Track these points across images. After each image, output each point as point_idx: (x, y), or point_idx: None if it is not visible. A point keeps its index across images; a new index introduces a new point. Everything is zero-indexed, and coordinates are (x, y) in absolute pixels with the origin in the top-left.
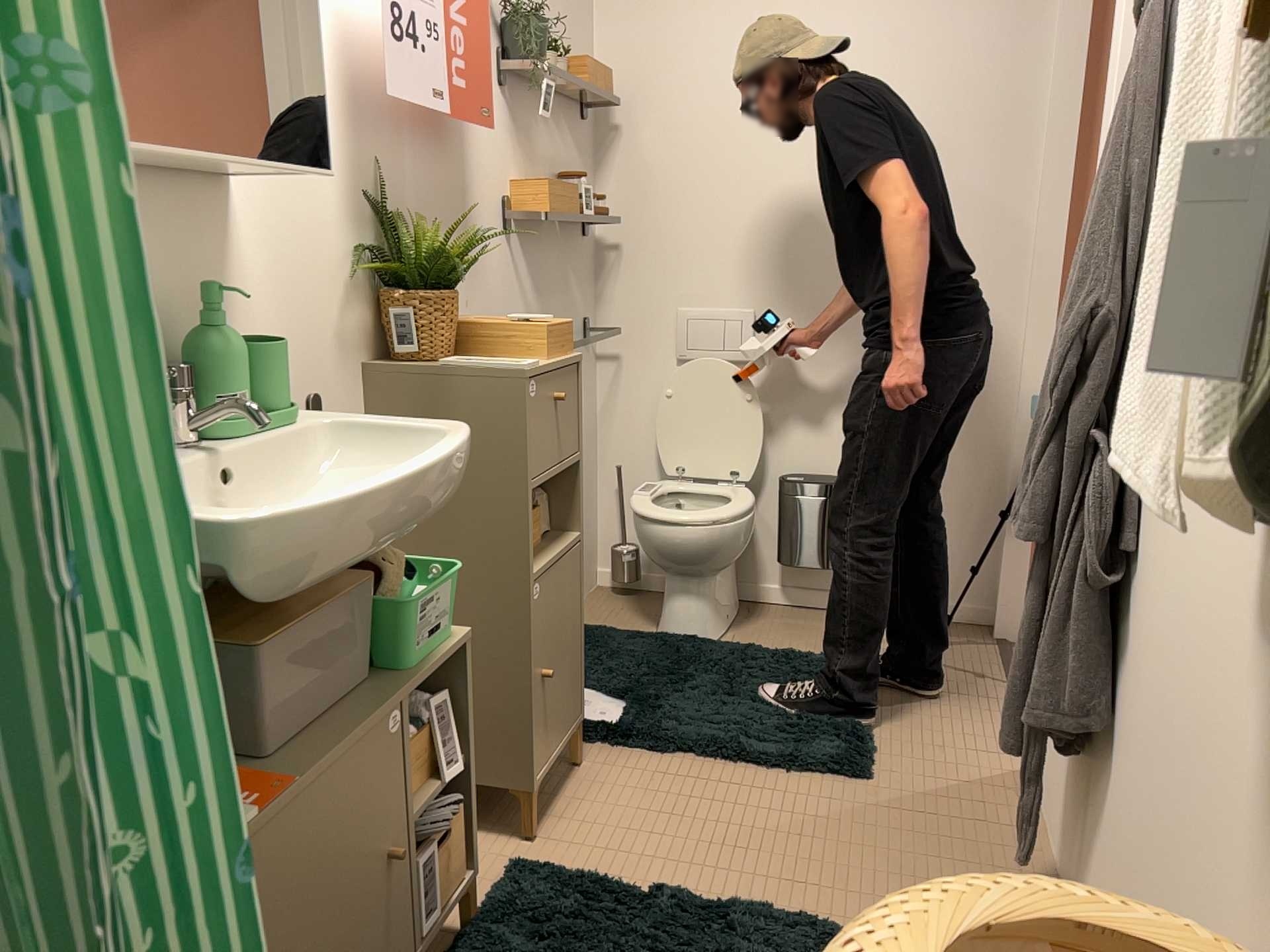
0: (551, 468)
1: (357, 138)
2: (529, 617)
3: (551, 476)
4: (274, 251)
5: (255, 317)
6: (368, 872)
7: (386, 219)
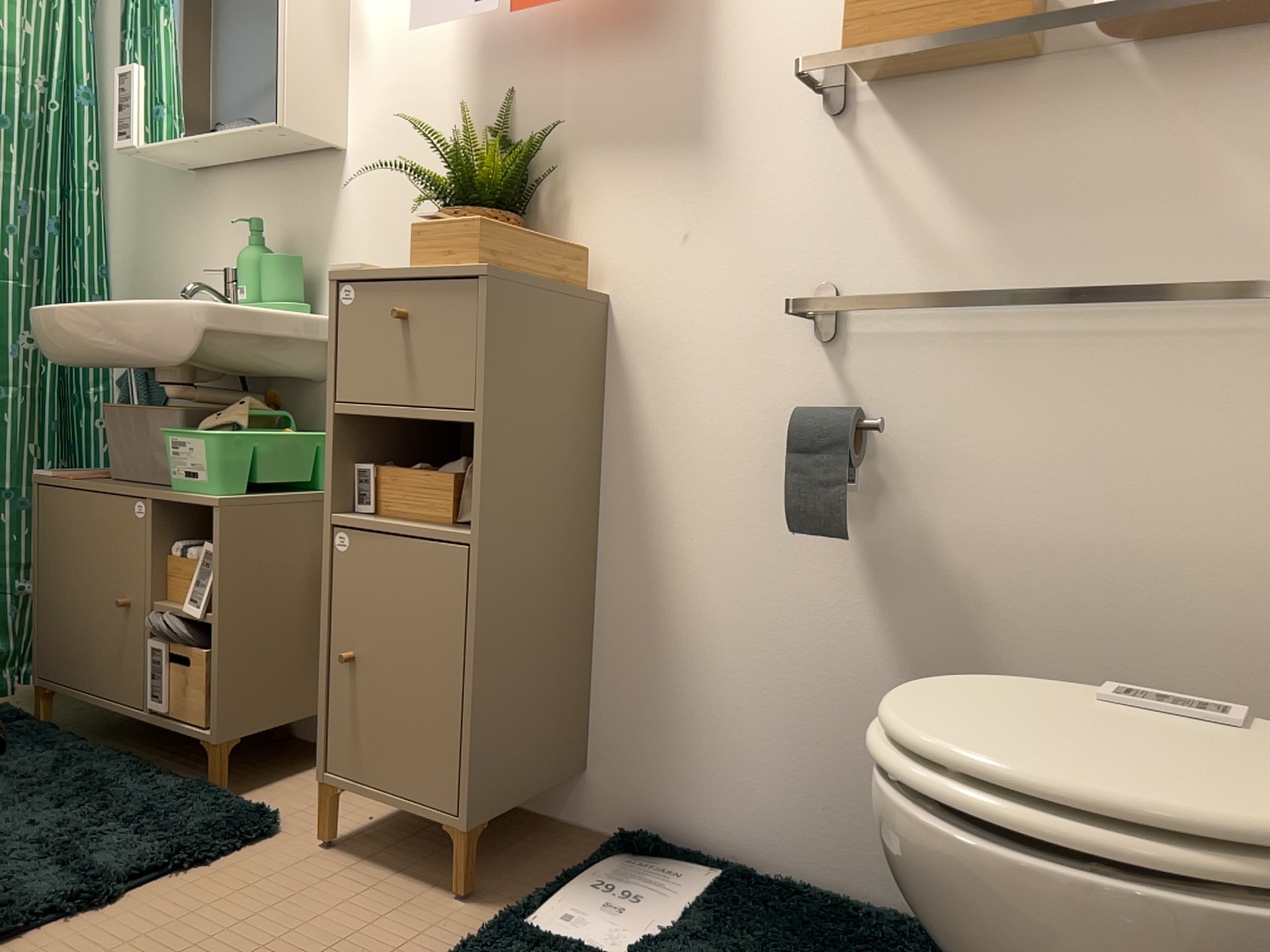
0: (381, 404)
1: (476, 73)
2: (324, 563)
3: (380, 413)
4: (367, 196)
5: (345, 248)
6: (105, 592)
7: (509, 144)
